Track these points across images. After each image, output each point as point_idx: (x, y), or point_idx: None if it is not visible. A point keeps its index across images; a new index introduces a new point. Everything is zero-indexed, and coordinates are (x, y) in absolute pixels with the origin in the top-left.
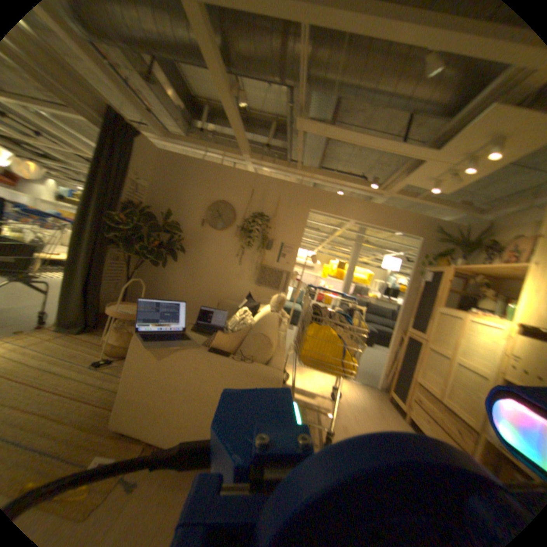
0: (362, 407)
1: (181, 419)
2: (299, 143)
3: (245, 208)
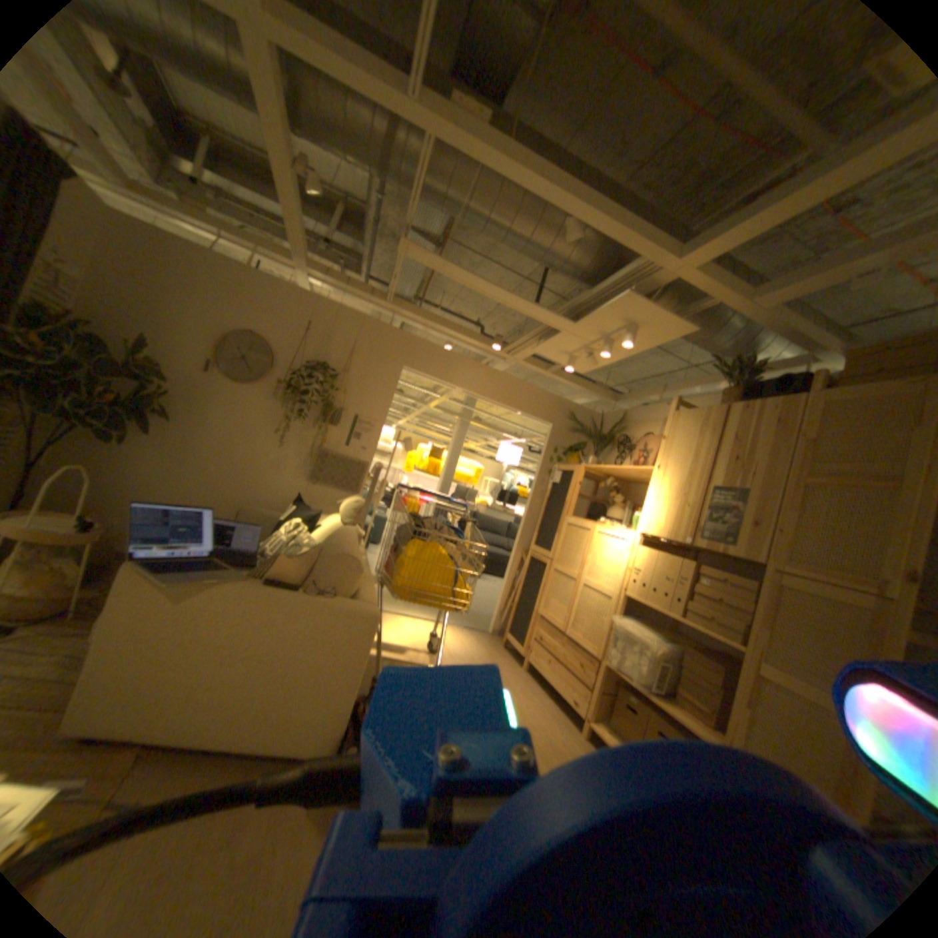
0: (470, 657)
1: (217, 693)
2: (397, 267)
3: (296, 352)
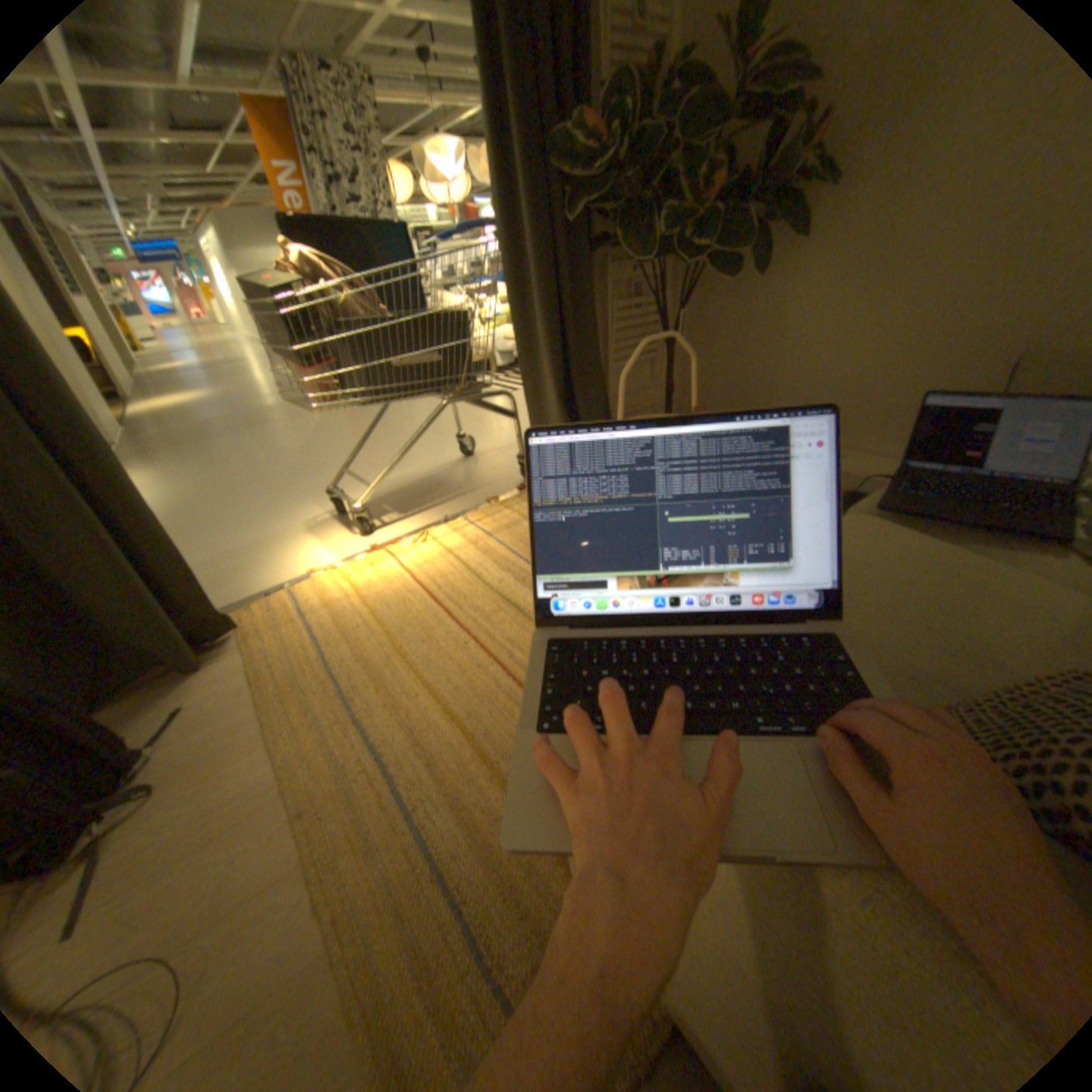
0: None
1: None
2: None
3: None
